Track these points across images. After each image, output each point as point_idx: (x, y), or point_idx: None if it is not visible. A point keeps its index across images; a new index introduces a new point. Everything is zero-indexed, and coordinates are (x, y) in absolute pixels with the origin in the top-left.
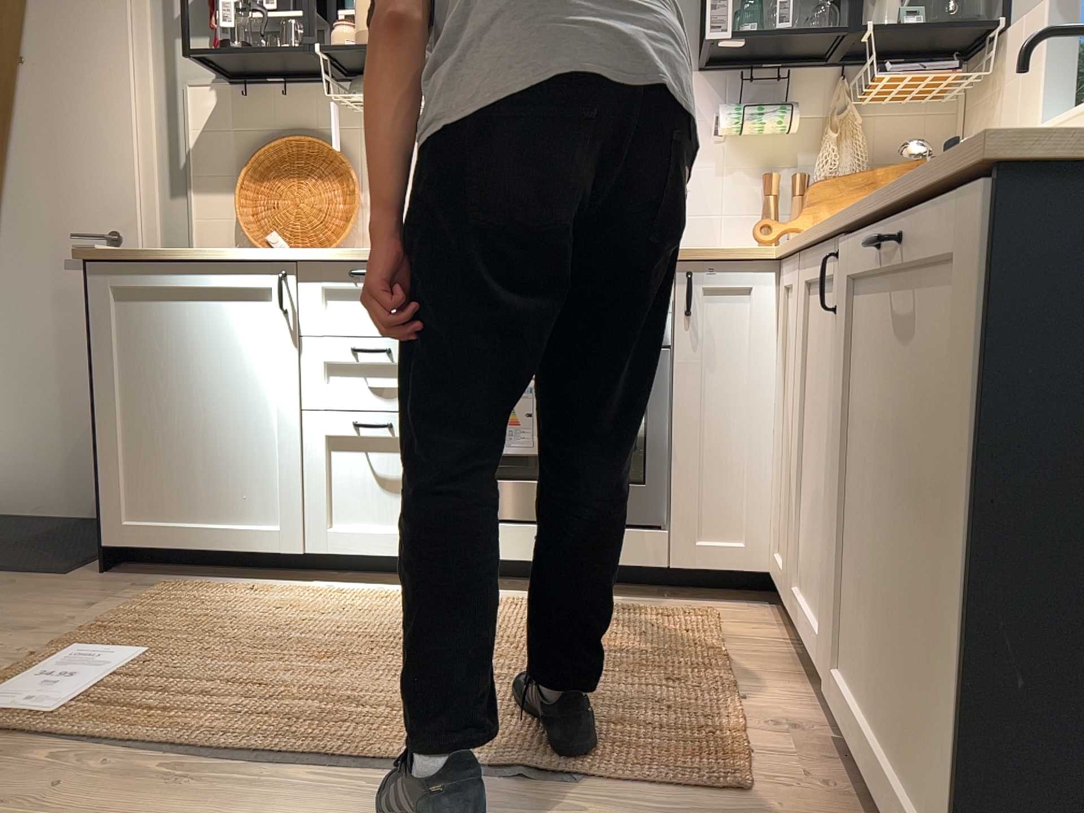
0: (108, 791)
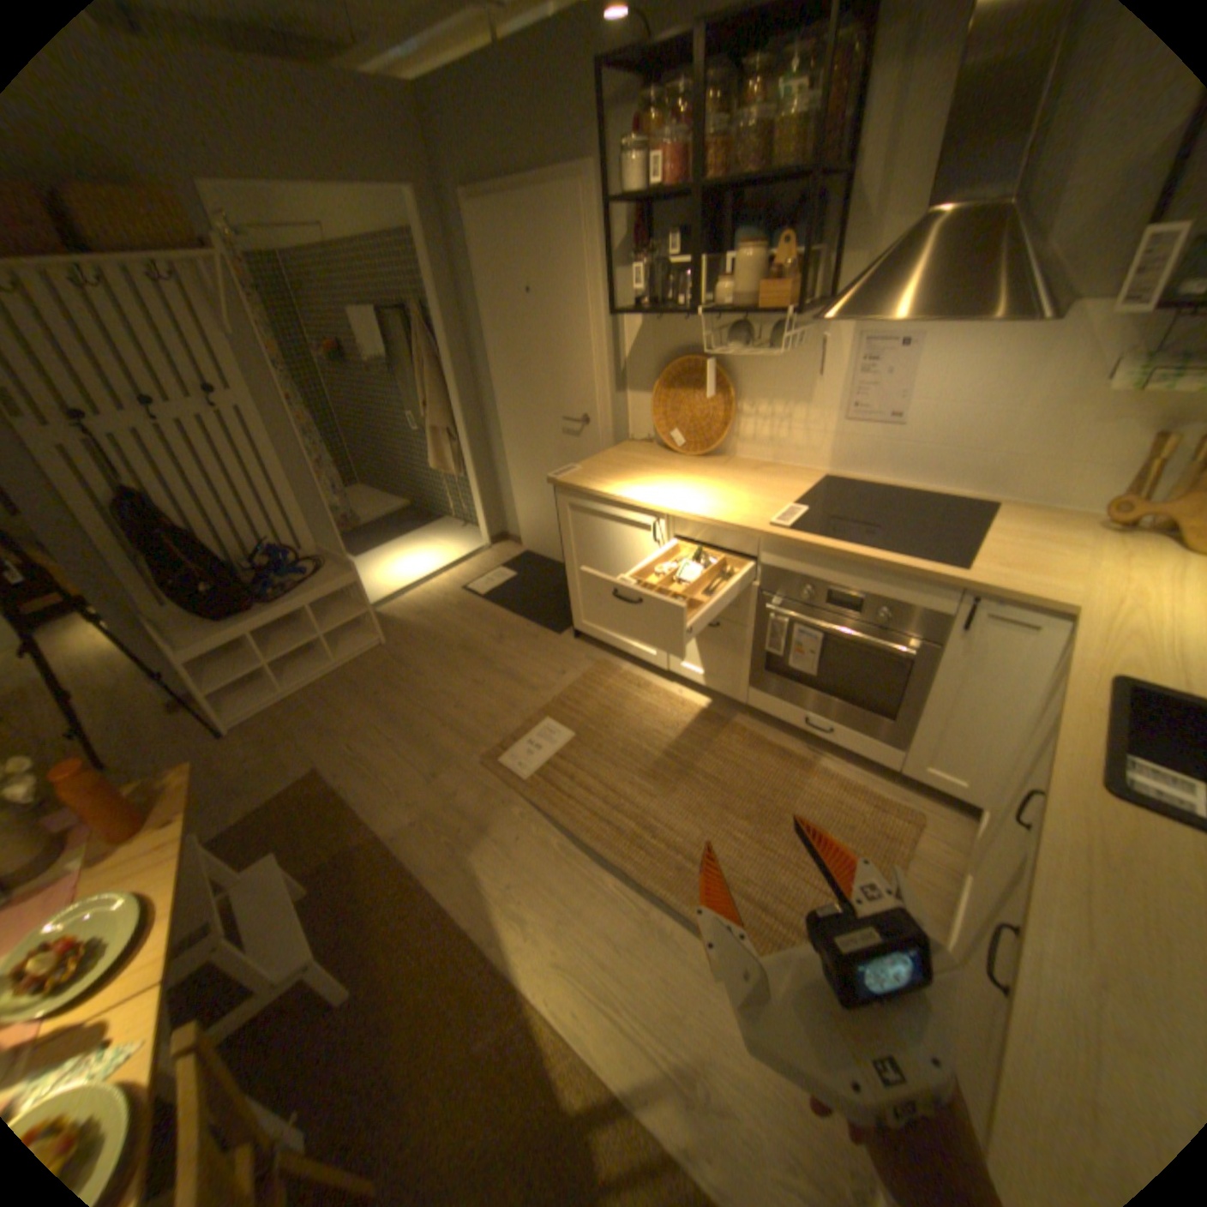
0: (535, 845)
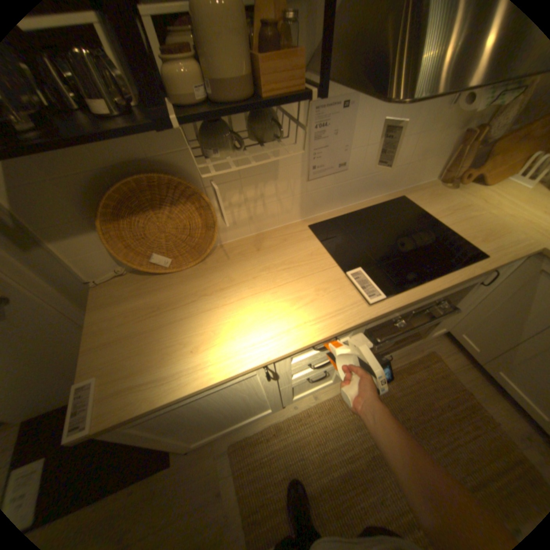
0: None
